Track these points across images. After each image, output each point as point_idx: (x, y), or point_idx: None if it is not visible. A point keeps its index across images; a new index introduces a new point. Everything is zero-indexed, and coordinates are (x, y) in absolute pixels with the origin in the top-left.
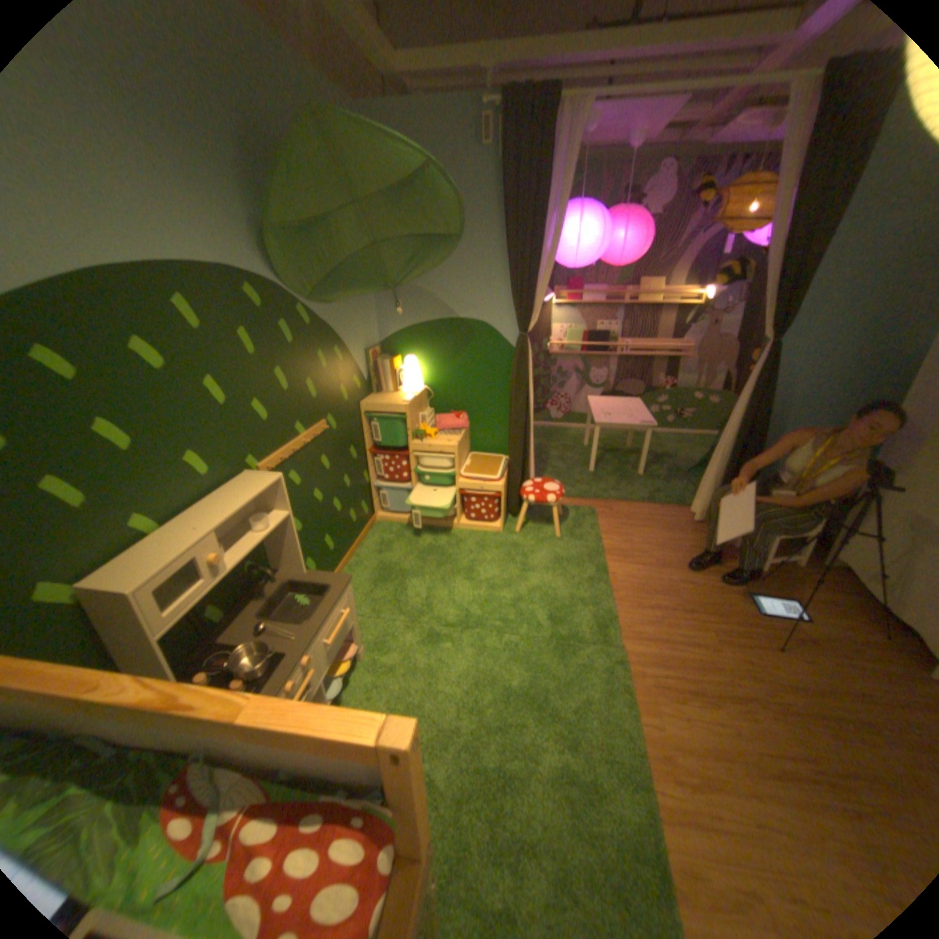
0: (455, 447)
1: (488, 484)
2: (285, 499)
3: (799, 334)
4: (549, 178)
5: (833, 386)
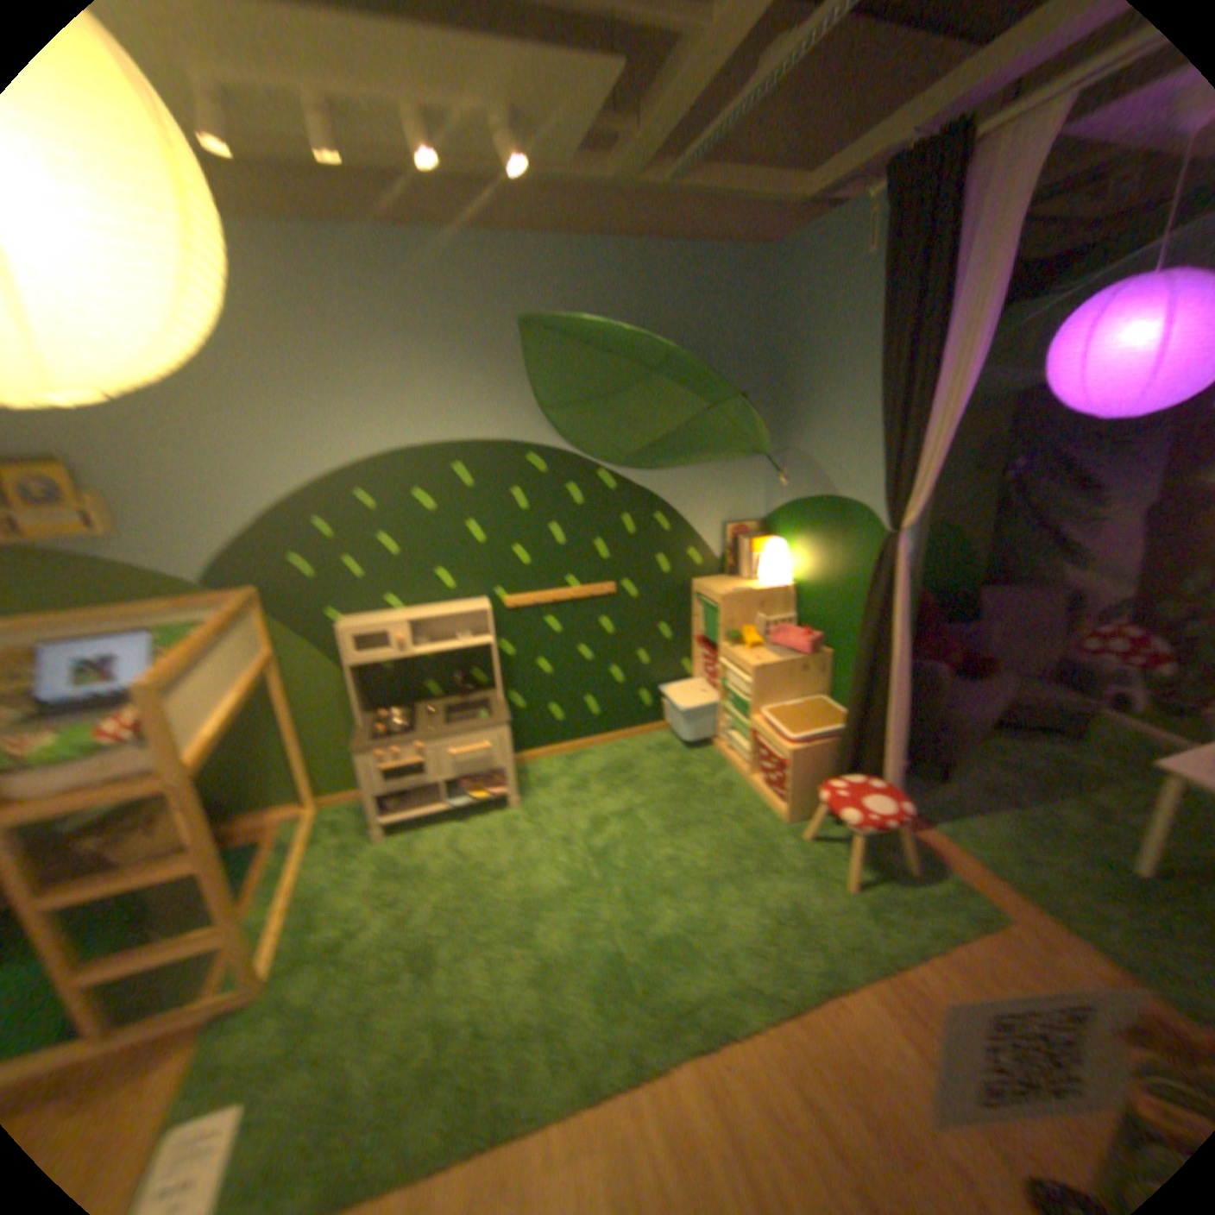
0: (751, 668)
1: (776, 740)
2: (489, 628)
3: None
4: (957, 272)
5: None
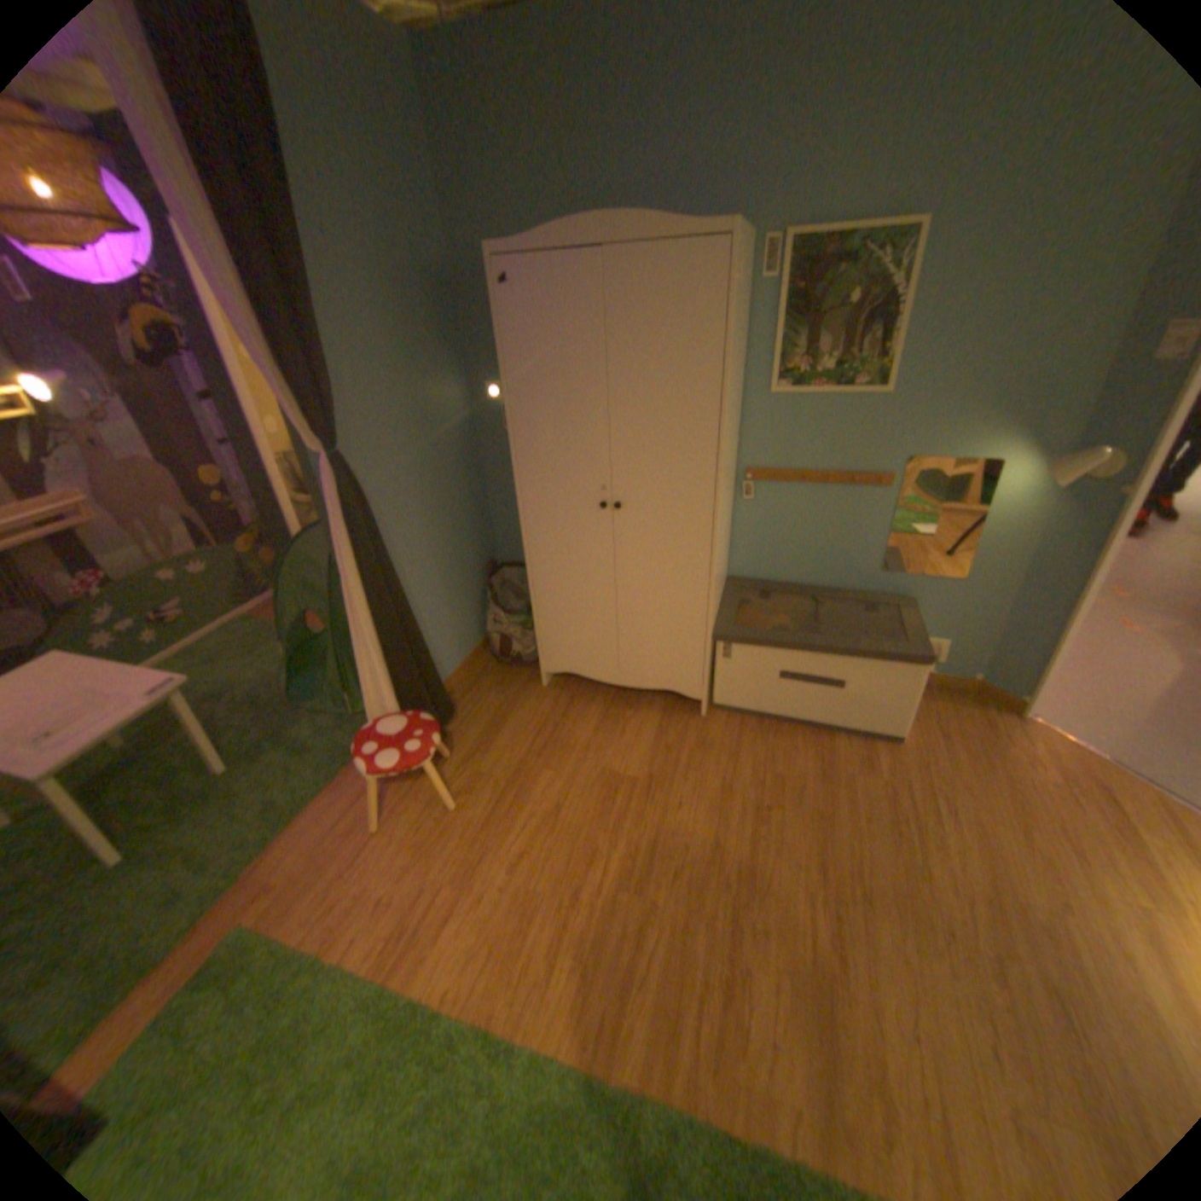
0: None
1: None
2: None
3: (342, 429)
4: None
5: (413, 486)
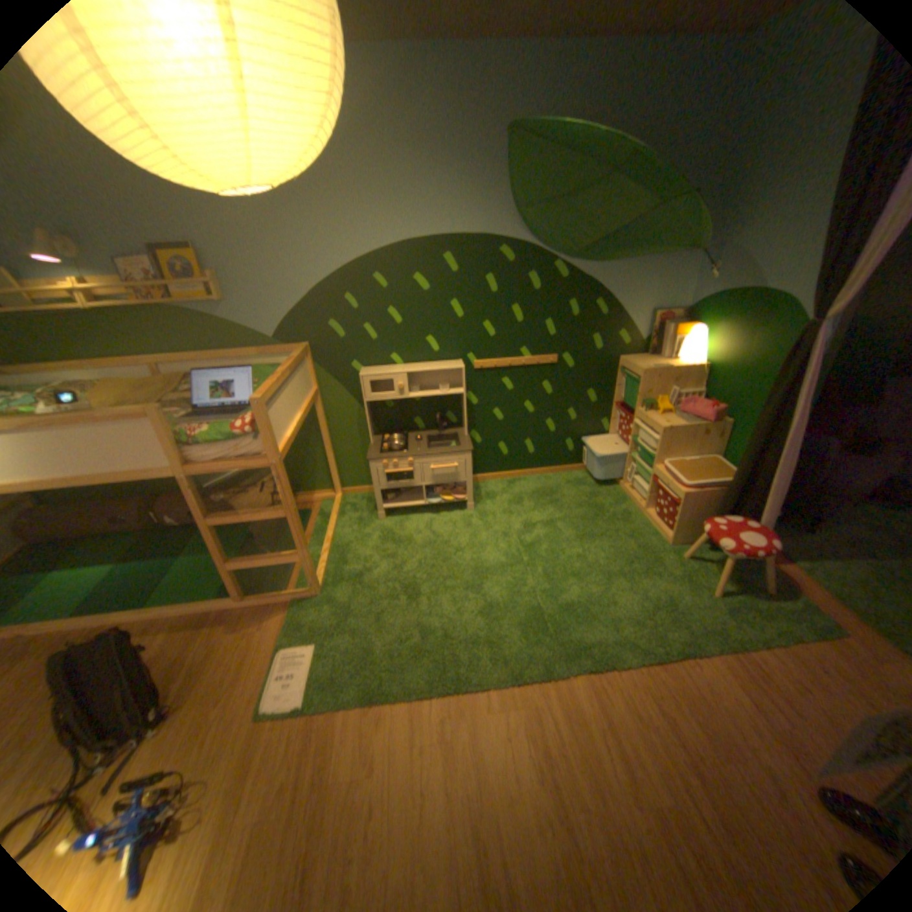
0: (662, 428)
1: (674, 484)
2: (463, 384)
3: None
4: None
5: None
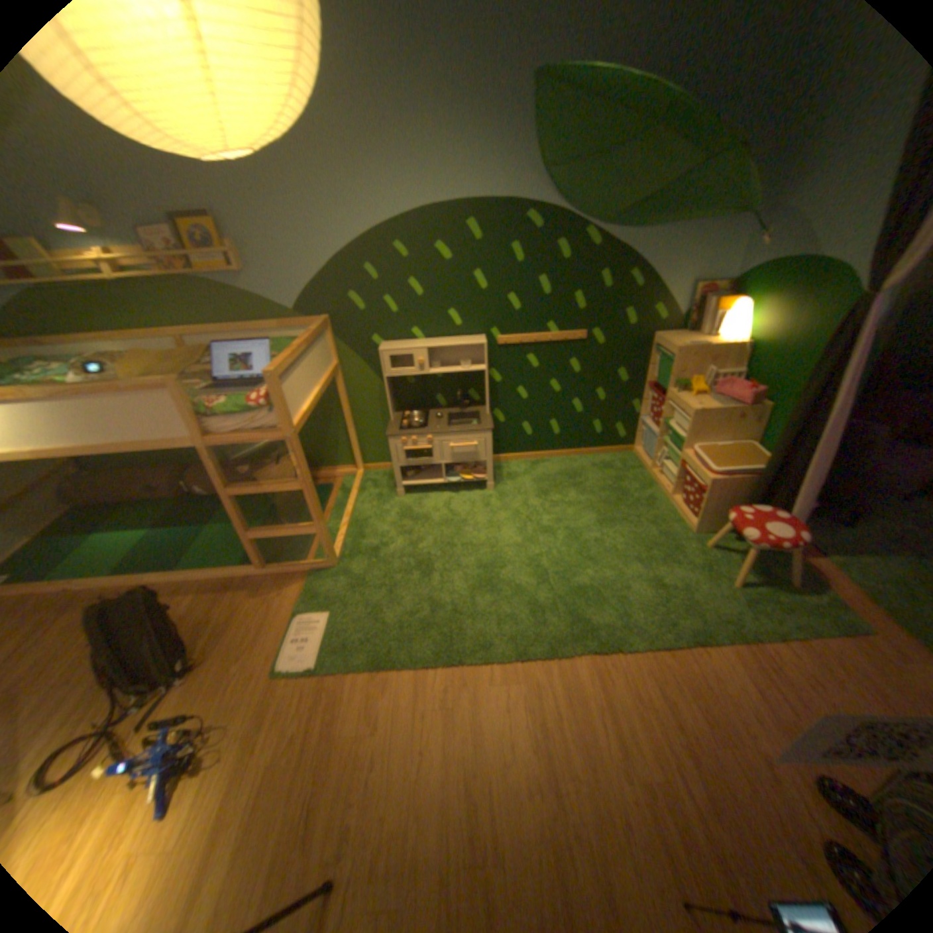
0: (693, 411)
1: (702, 470)
2: (485, 360)
3: None
4: None
5: None
